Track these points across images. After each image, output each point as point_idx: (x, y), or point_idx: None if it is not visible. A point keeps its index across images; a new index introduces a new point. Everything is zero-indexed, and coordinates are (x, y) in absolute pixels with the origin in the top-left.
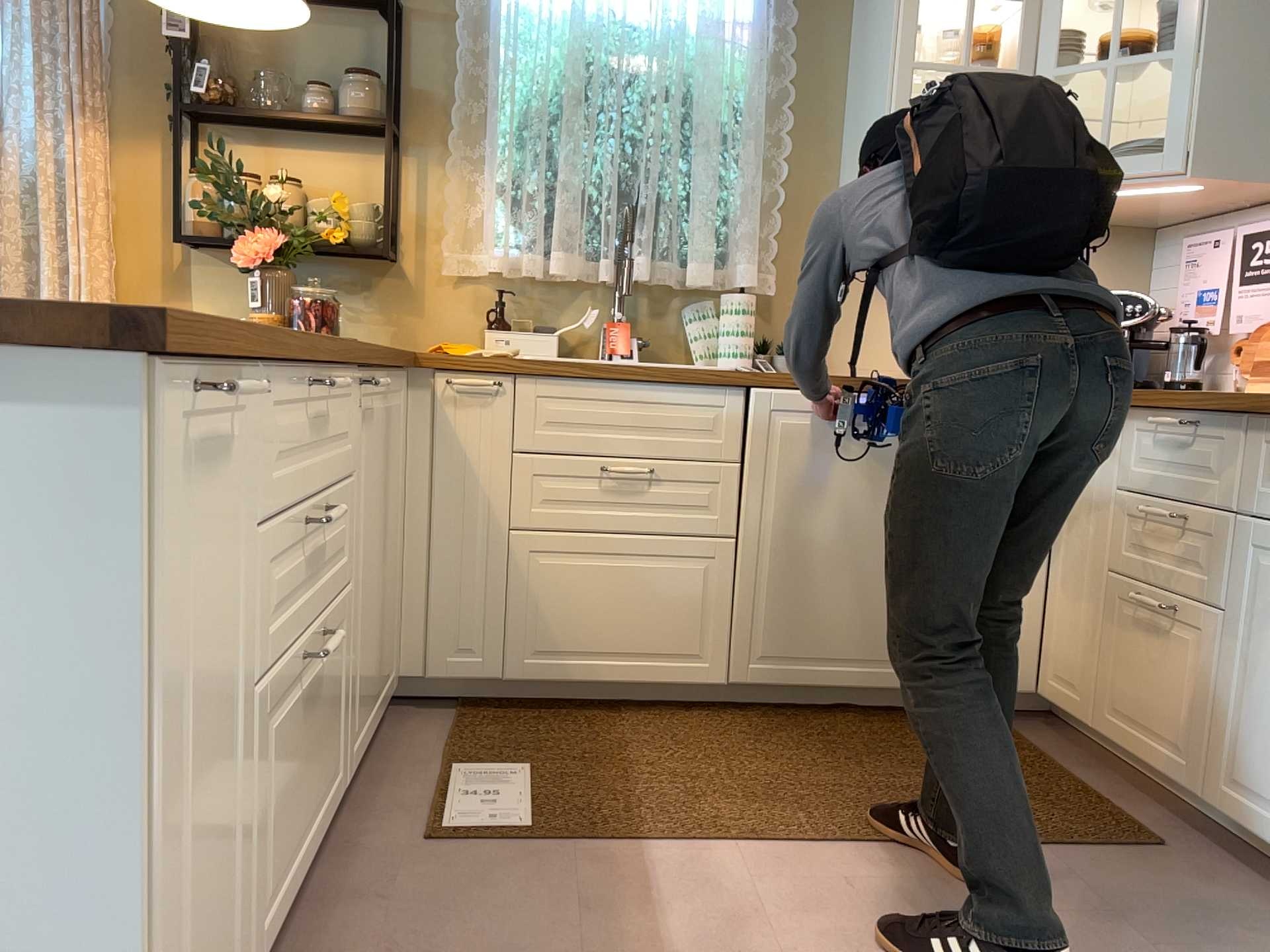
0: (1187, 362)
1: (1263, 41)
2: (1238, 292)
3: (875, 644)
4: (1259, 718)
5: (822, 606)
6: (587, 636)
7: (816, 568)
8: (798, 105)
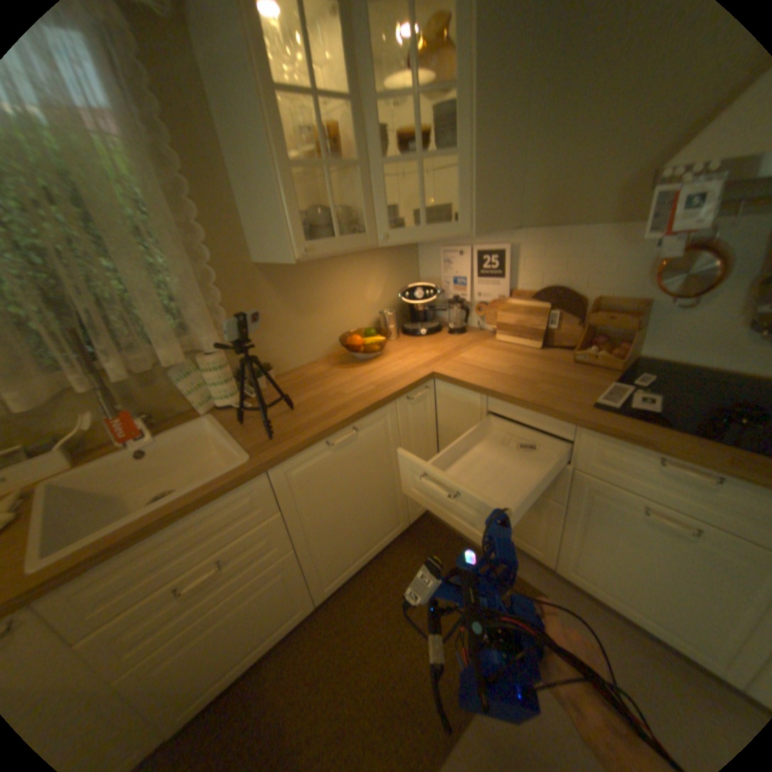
0: (455, 316)
1: (496, 140)
2: (475, 281)
3: (378, 534)
4: (592, 554)
5: (350, 540)
6: (218, 668)
7: (341, 528)
8: (191, 191)
